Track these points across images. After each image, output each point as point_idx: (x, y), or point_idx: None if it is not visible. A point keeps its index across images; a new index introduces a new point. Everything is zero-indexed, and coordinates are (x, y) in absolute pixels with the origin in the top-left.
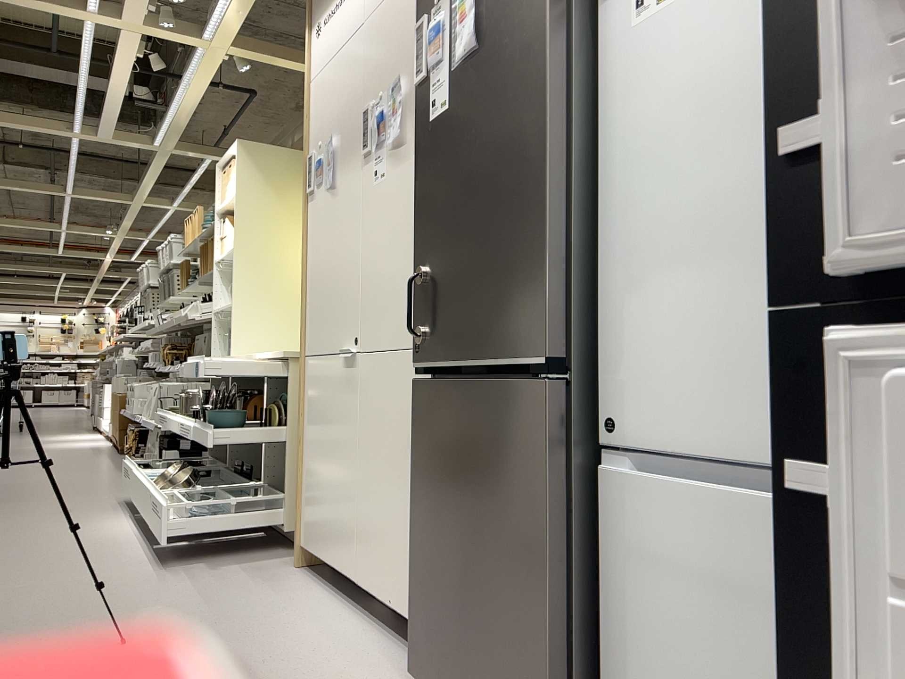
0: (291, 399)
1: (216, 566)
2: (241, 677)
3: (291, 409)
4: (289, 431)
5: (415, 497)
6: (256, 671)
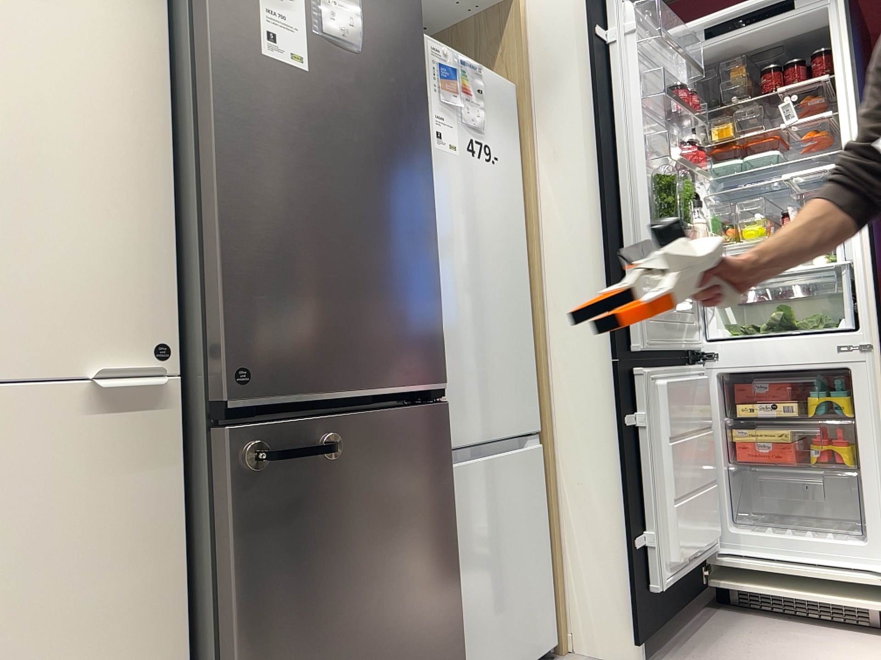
0: None
1: None
2: None
3: None
4: None
5: (247, 610)
6: None
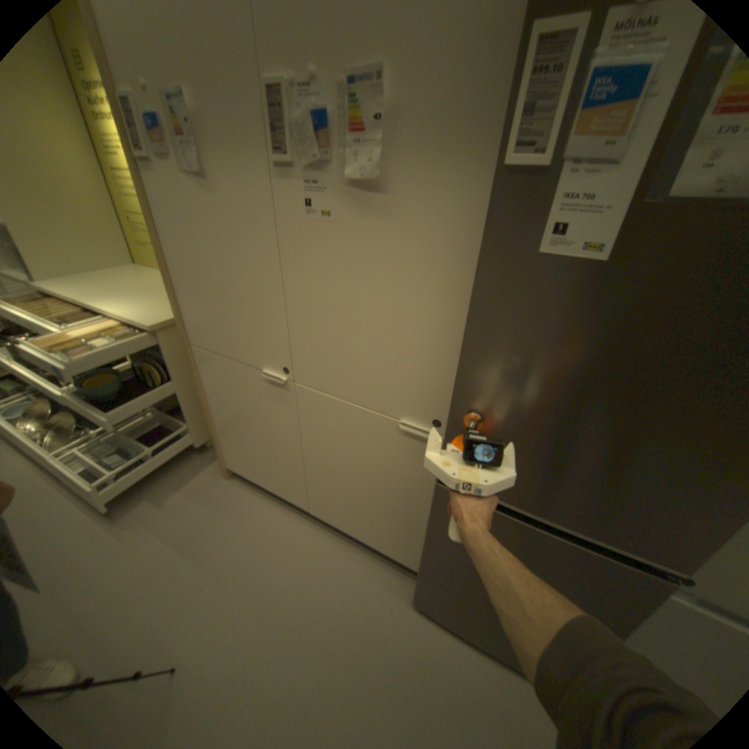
0: (170, 360)
1: (160, 501)
2: (302, 657)
3: (173, 368)
4: (177, 384)
5: (433, 544)
6: (305, 640)
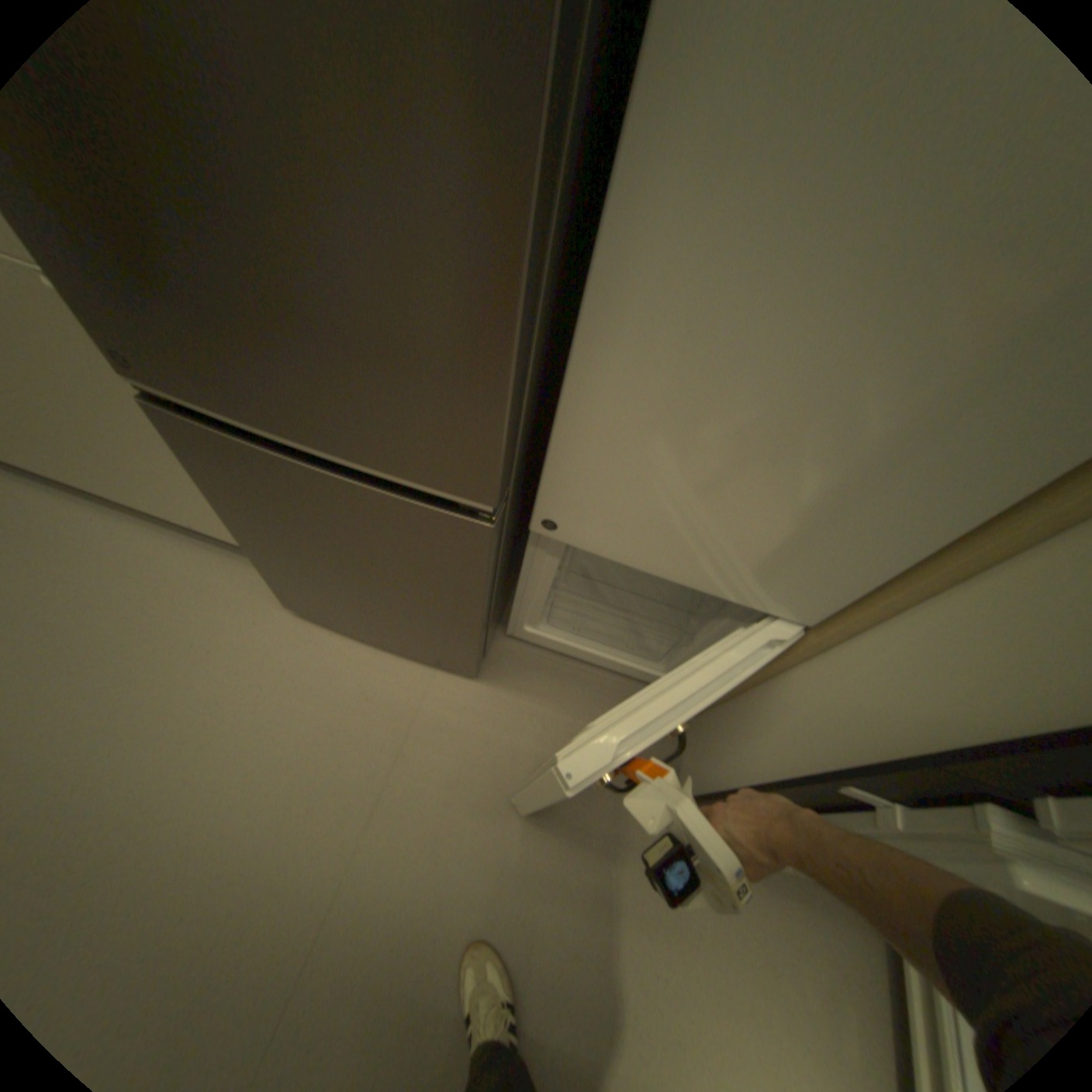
0: None
1: None
2: (97, 690)
3: None
4: None
5: (230, 516)
6: (103, 671)
